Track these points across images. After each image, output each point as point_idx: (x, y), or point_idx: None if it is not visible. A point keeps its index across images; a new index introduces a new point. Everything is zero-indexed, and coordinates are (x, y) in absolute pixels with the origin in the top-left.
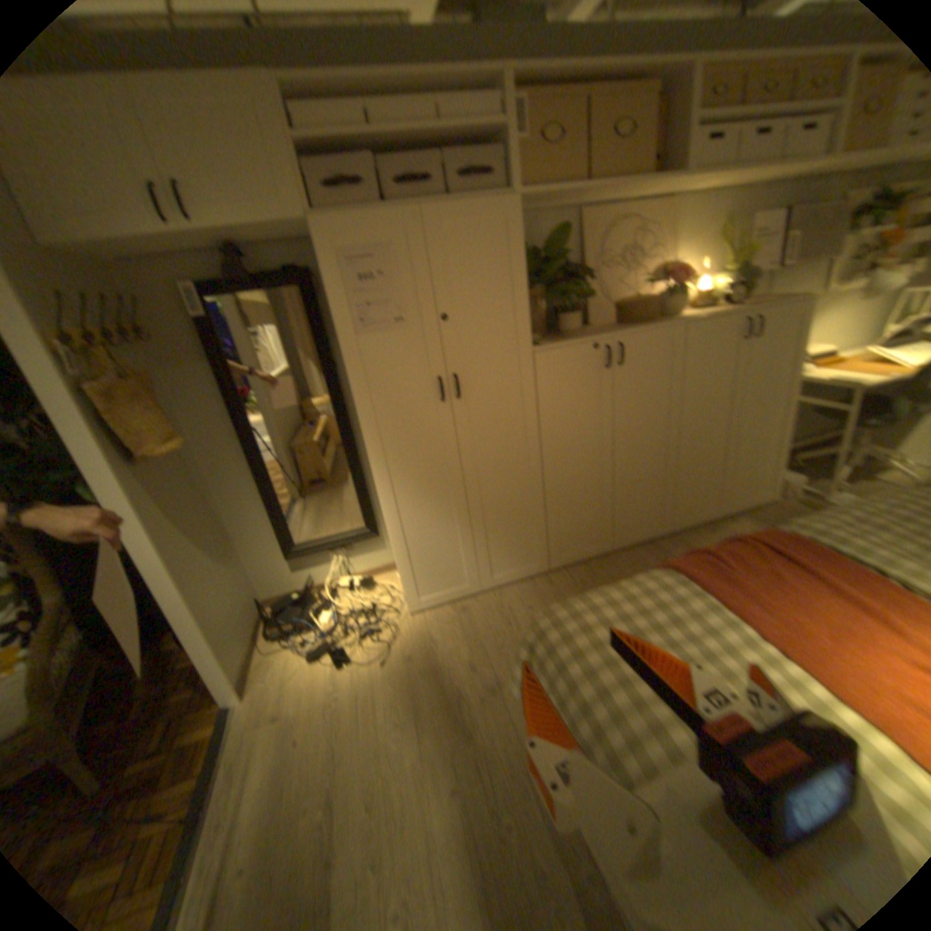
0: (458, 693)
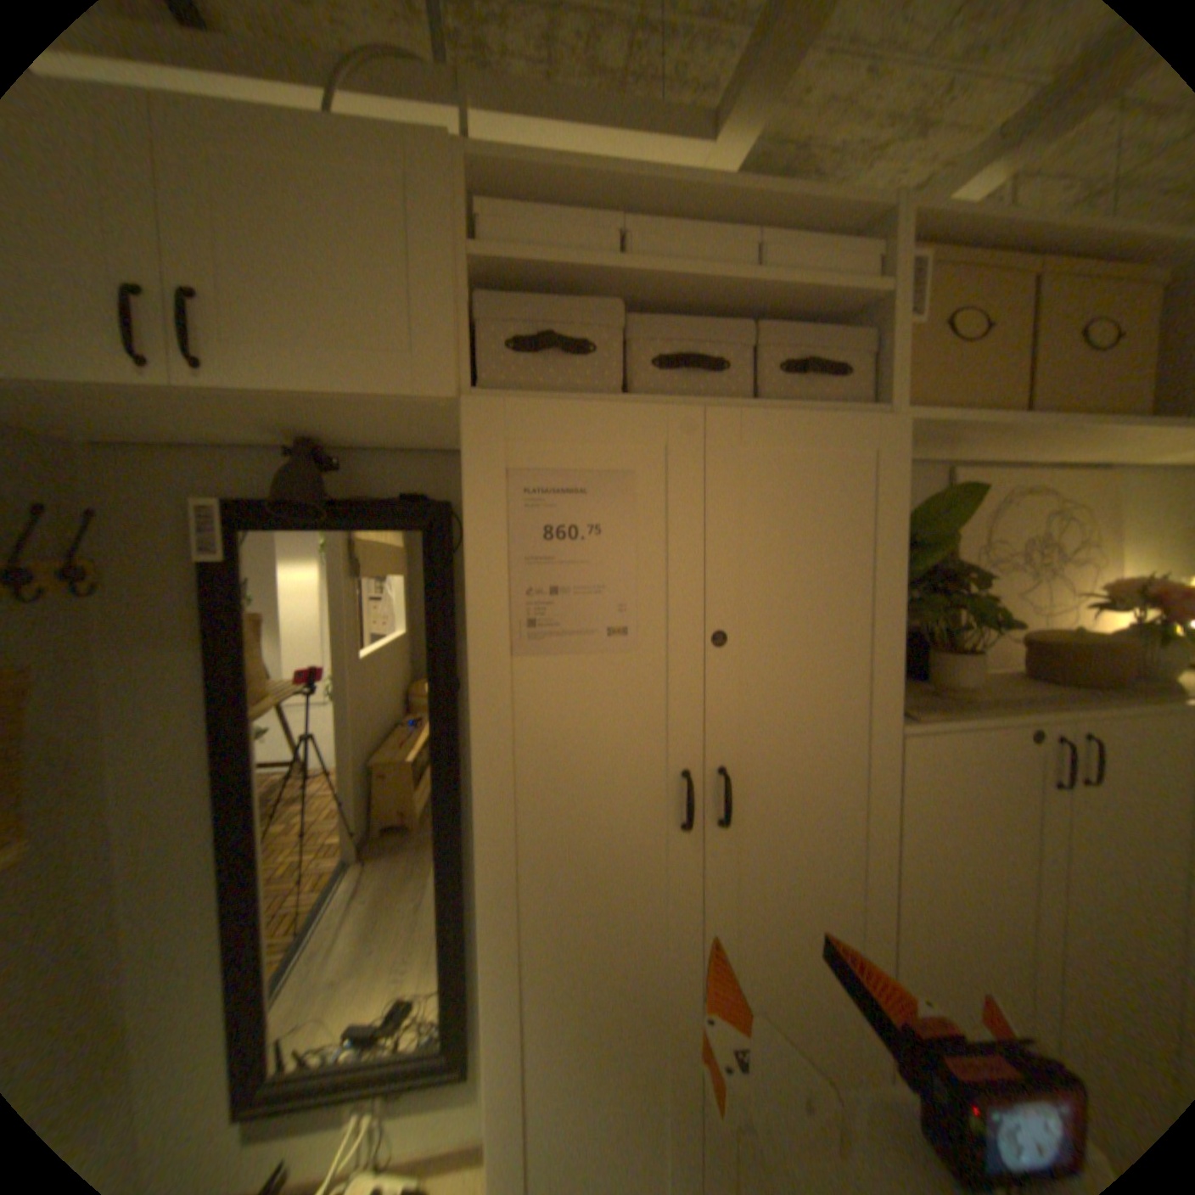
0: None
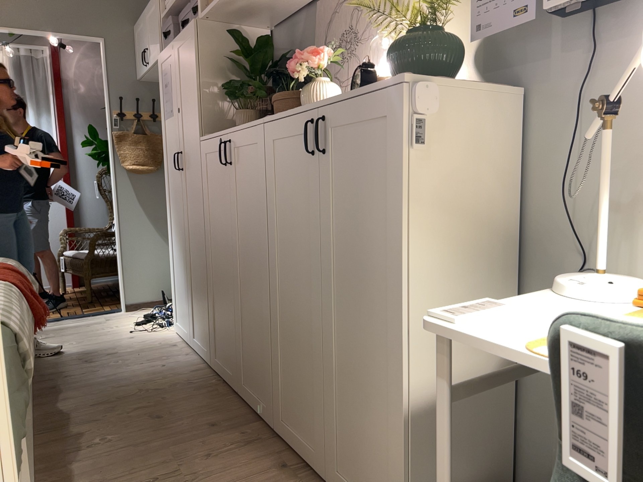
0: (93, 353)
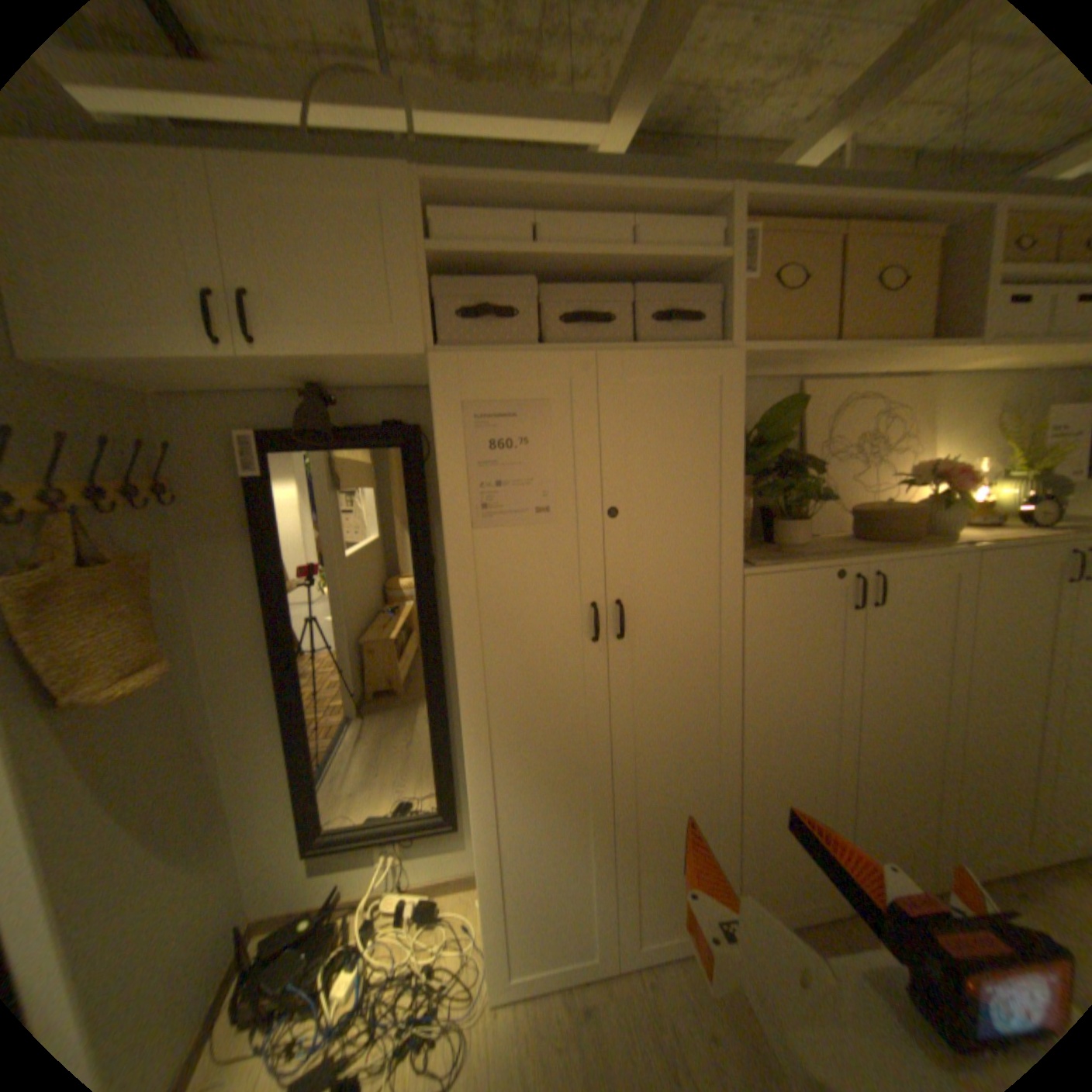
0: None
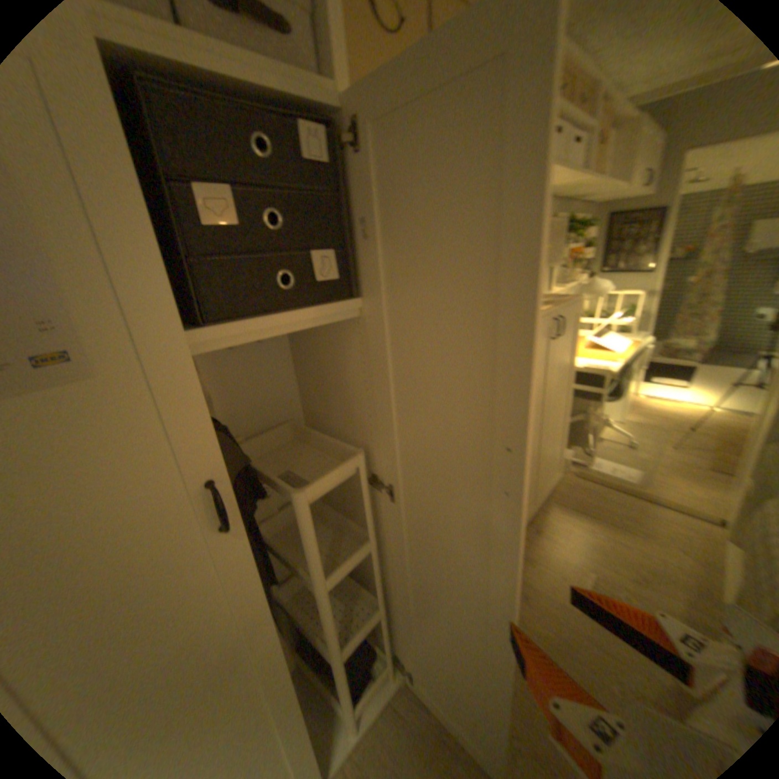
0: None
